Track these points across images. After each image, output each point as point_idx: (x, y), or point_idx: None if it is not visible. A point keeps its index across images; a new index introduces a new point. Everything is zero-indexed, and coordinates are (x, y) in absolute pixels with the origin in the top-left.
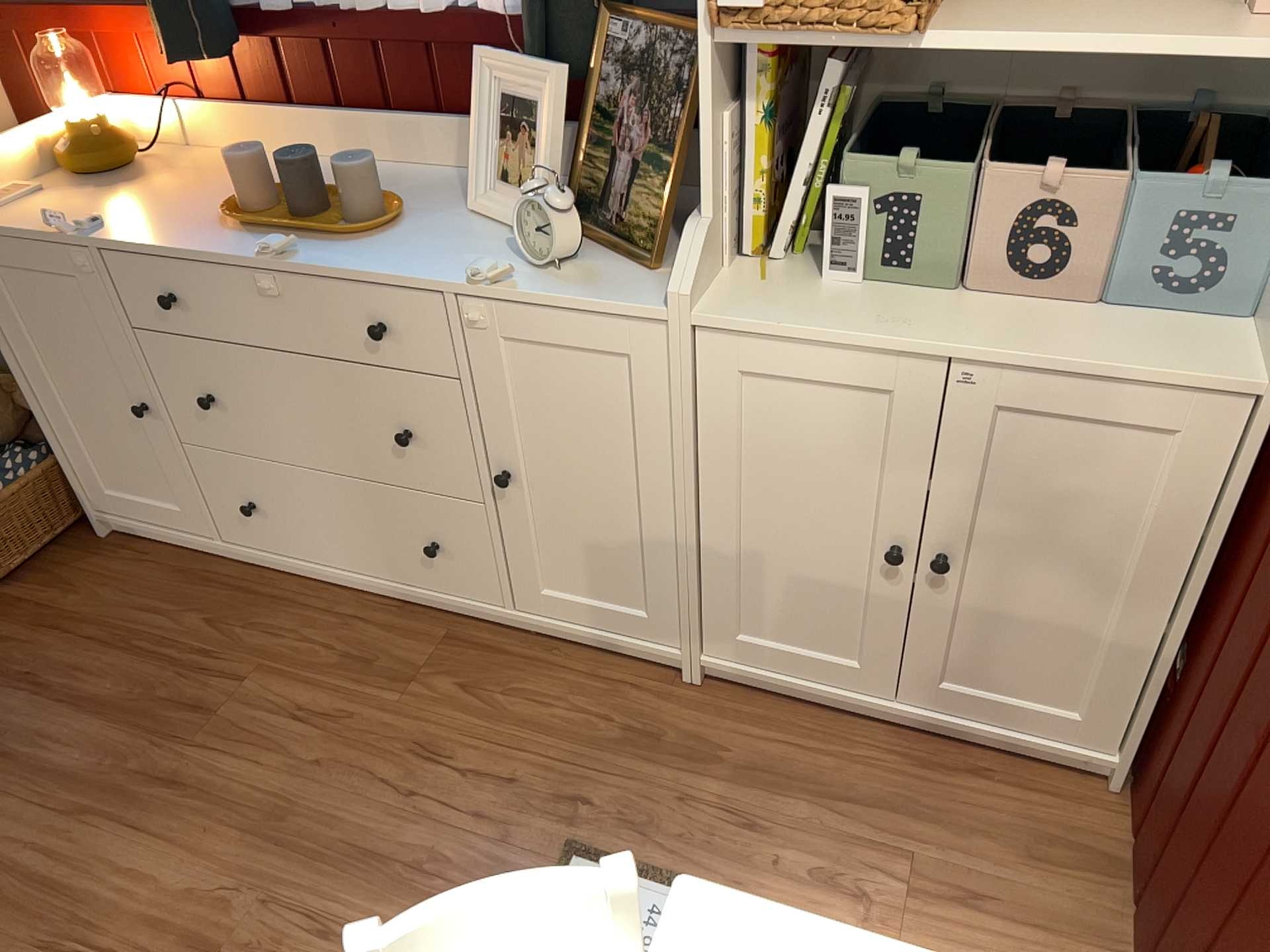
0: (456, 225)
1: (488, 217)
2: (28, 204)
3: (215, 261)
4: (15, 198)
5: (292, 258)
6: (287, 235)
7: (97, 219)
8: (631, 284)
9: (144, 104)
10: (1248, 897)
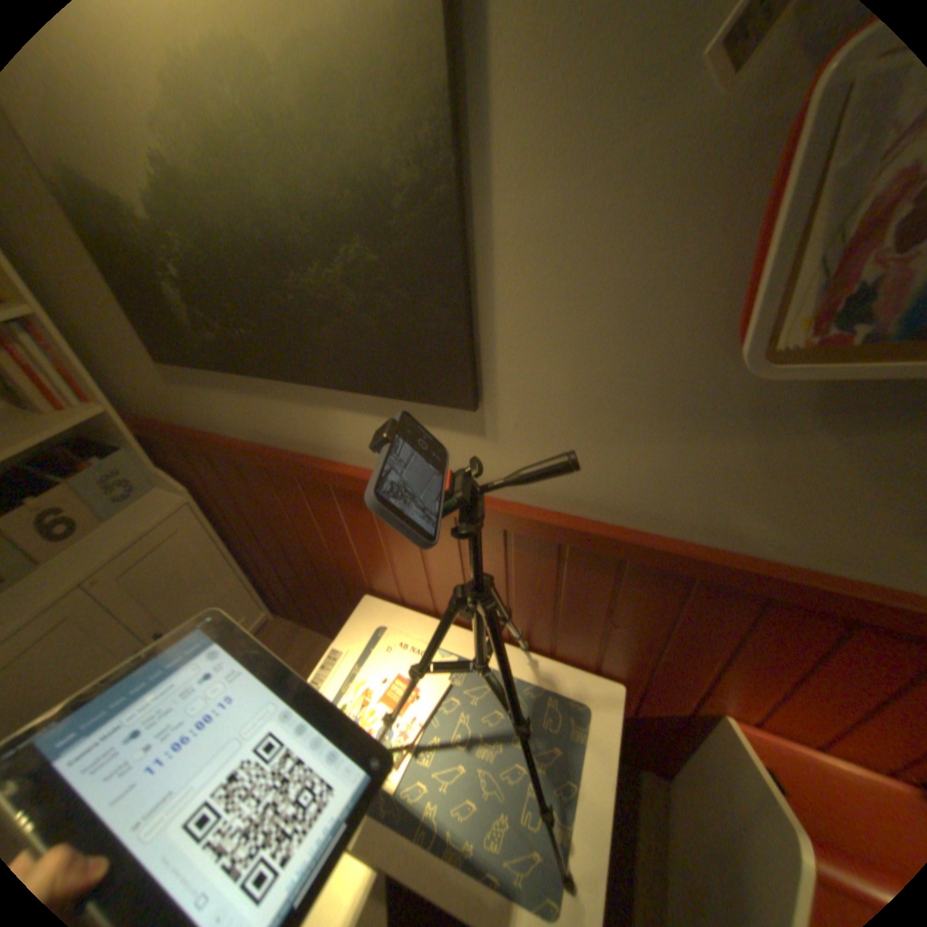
0: None
1: None
2: None
3: None
4: None
5: None
6: None
7: None
8: None
9: None
10: (324, 592)
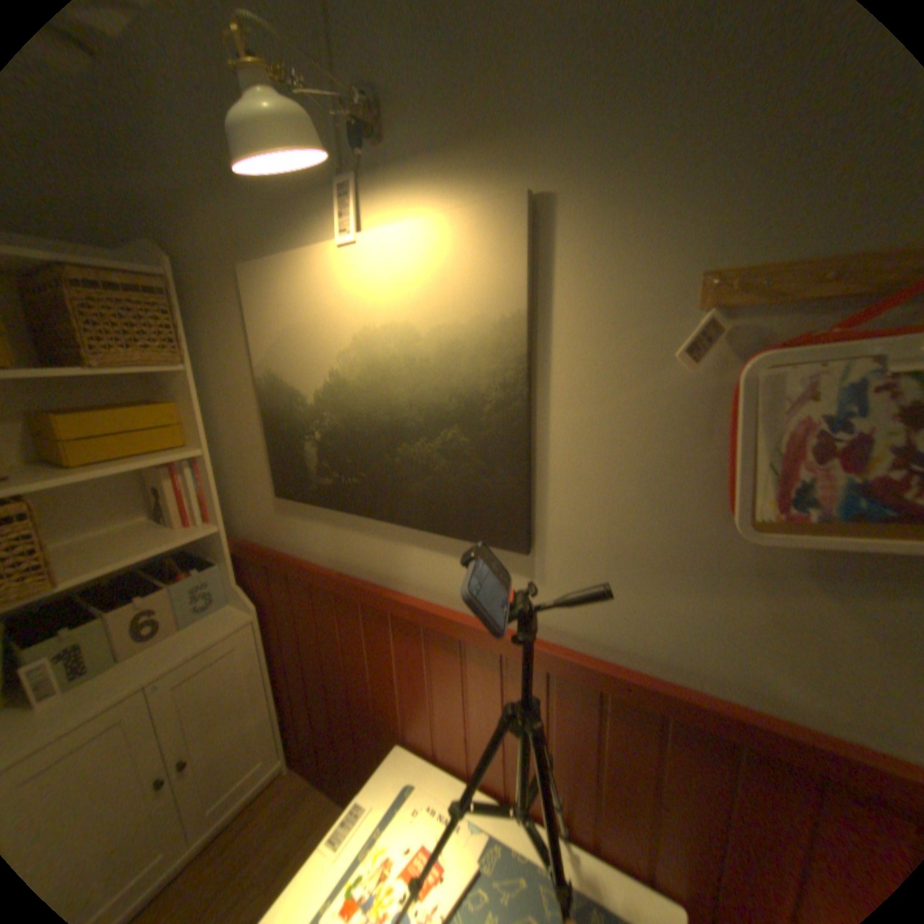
0: None
1: None
2: None
3: None
4: None
5: None
6: None
7: None
8: None
9: None
10: (351, 739)
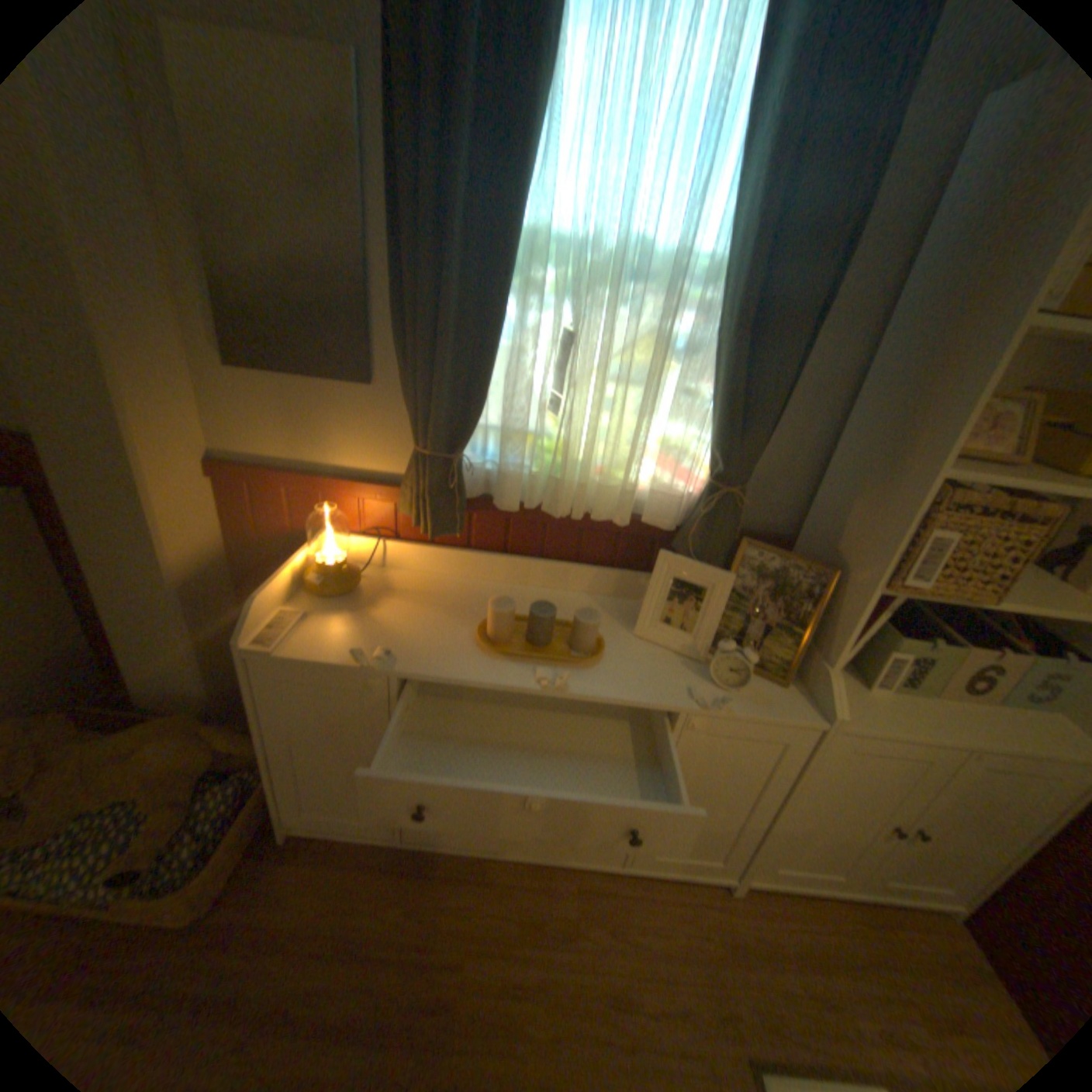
0: (637, 651)
1: (650, 643)
2: (305, 632)
3: (500, 690)
4: (292, 627)
5: (566, 690)
6: (541, 665)
7: (388, 653)
8: (788, 706)
9: (360, 543)
10: None
